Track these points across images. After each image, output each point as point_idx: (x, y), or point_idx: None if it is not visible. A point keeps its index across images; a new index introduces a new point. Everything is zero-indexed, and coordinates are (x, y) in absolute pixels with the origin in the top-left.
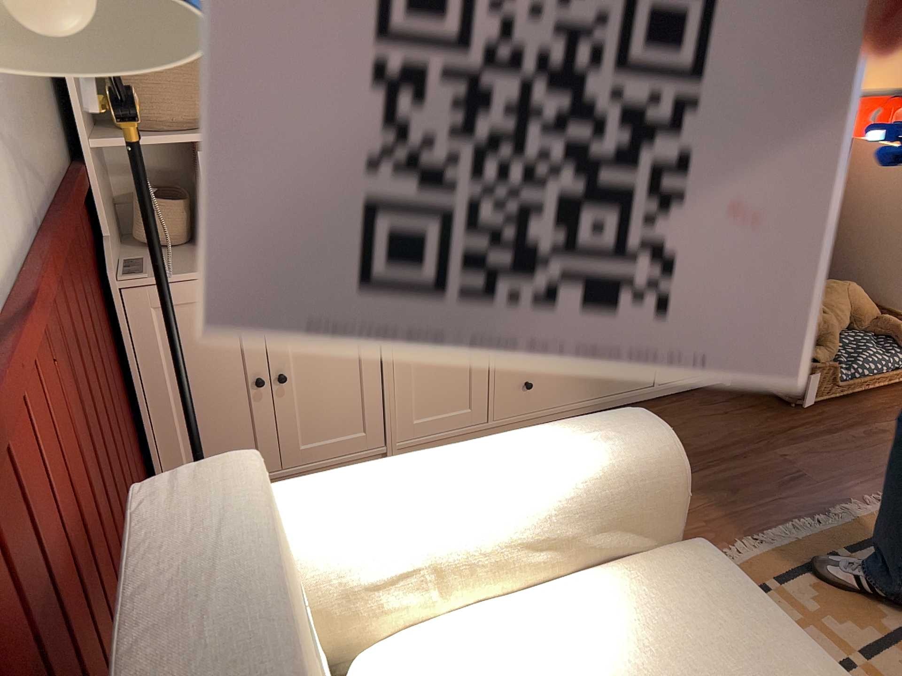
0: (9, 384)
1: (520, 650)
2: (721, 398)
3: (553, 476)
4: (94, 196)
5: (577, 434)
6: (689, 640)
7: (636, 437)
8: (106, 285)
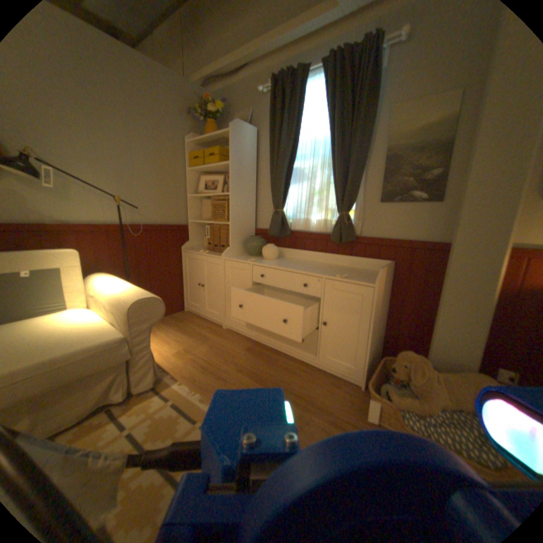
0: (80, 233)
1: (78, 319)
2: (346, 389)
3: (116, 292)
4: (189, 231)
5: (136, 291)
6: (72, 335)
7: (135, 296)
8: (181, 249)
